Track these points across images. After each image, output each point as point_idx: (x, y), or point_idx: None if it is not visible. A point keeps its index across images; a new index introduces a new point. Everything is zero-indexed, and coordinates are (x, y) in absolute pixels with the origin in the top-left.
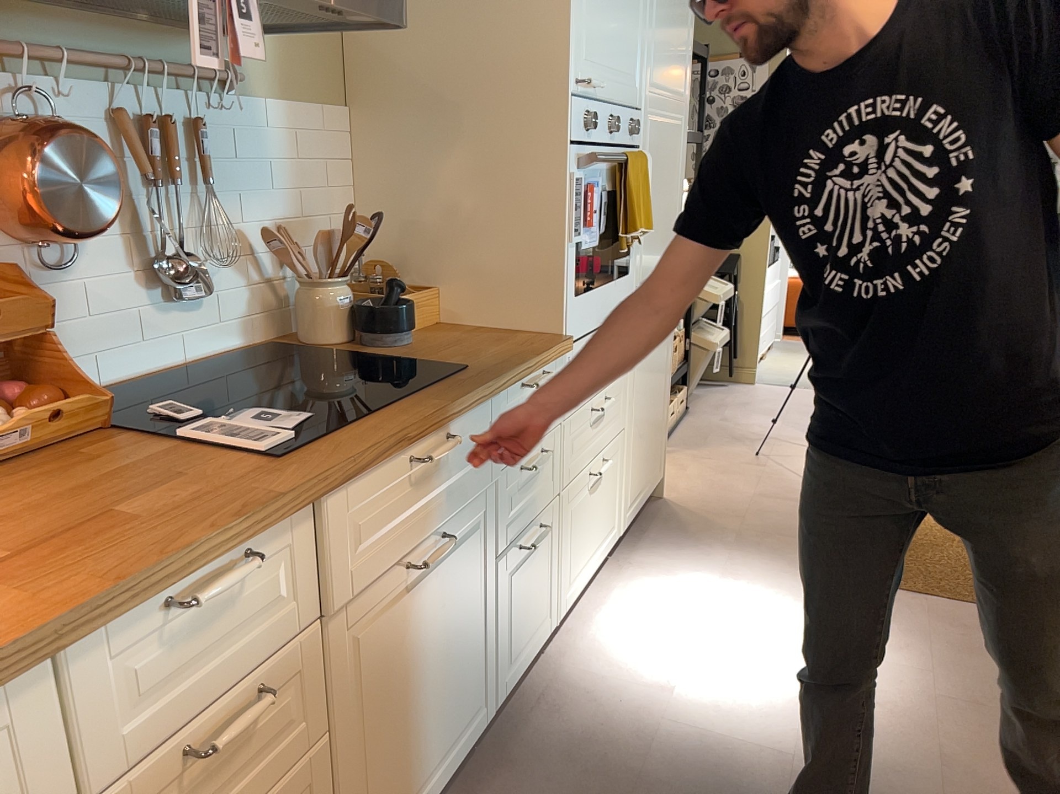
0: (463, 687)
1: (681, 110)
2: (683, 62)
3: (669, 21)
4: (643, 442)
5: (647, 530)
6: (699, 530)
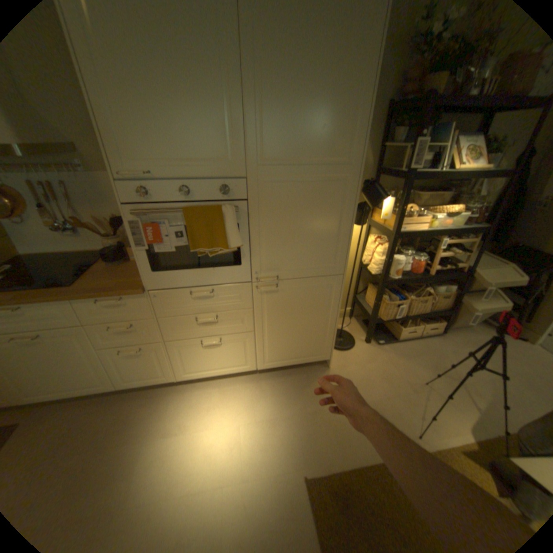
0: (81, 377)
1: (339, 169)
2: (337, 135)
3: (295, 109)
4: (284, 340)
5: (291, 375)
6: (309, 394)
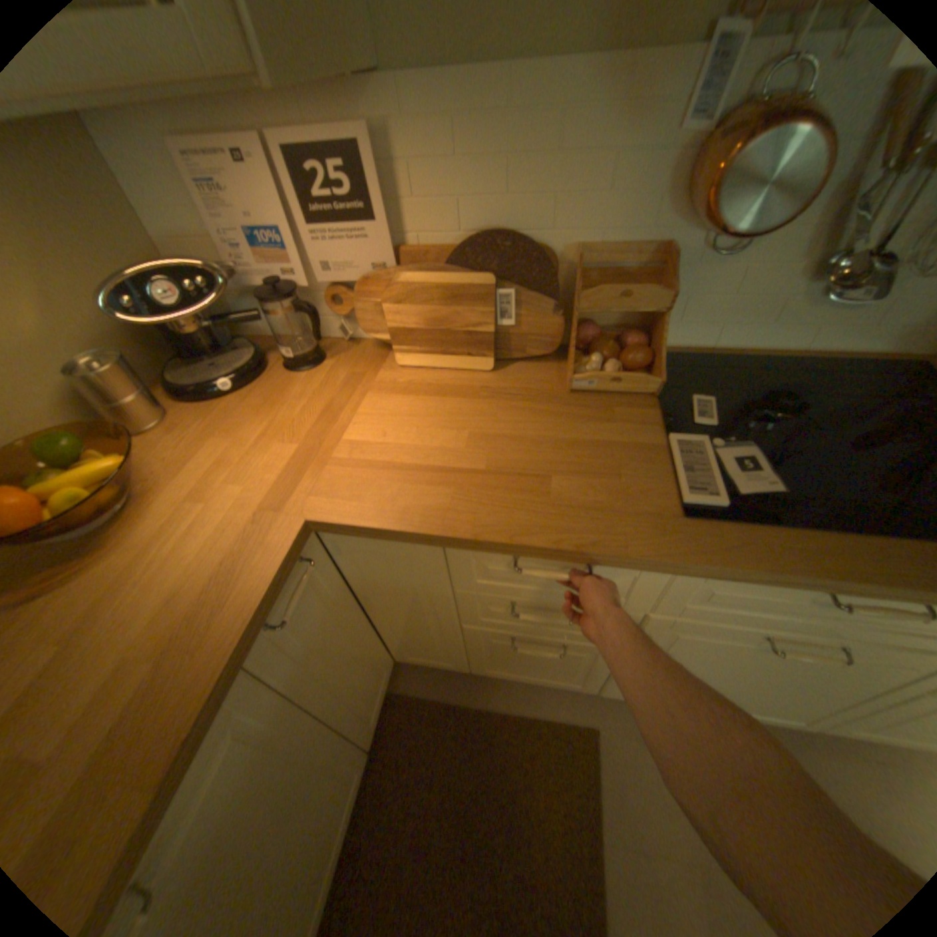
0: (792, 707)
1: None
2: None
3: None
4: None
5: None
6: None
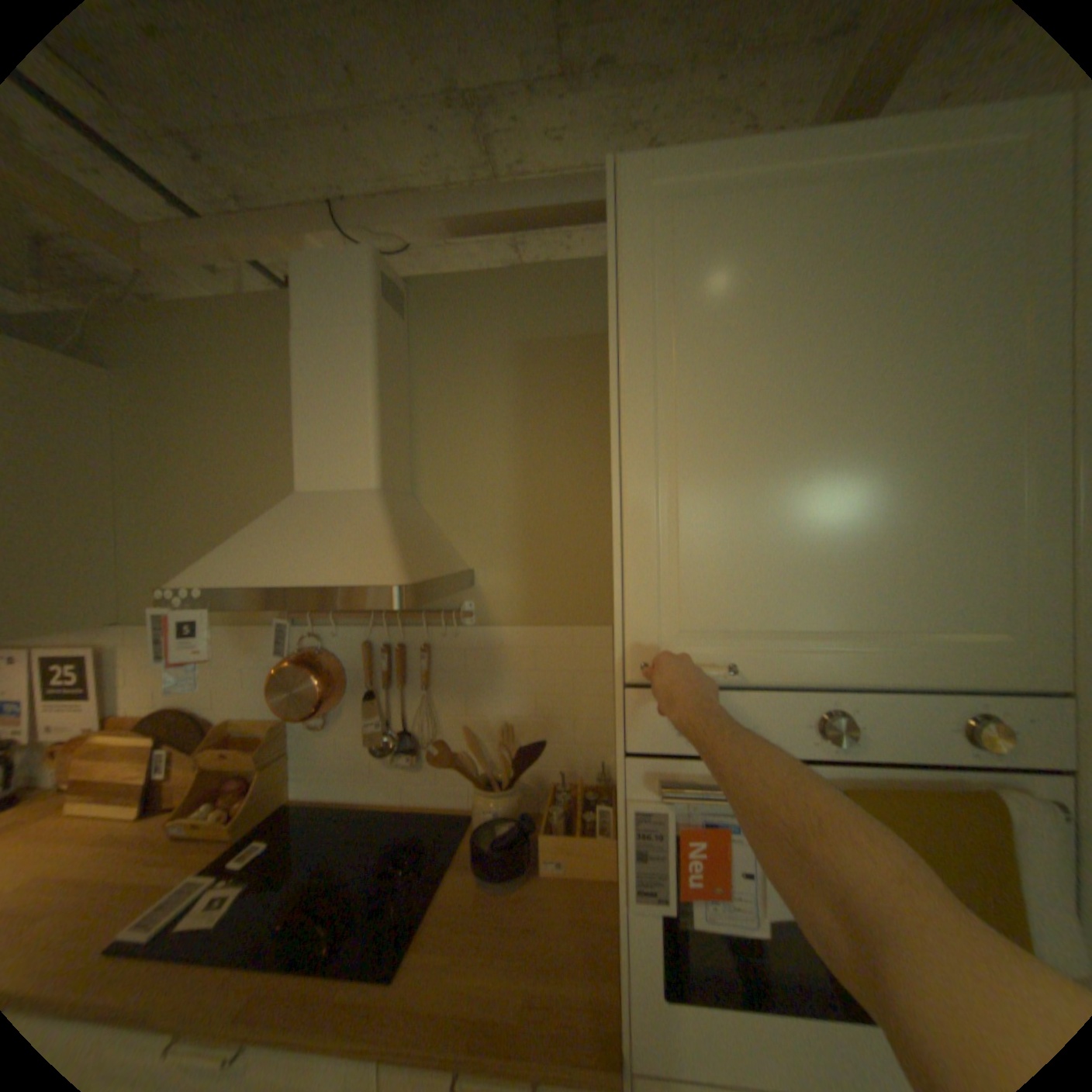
0: None
1: None
2: None
3: None
4: None
5: None
6: None
